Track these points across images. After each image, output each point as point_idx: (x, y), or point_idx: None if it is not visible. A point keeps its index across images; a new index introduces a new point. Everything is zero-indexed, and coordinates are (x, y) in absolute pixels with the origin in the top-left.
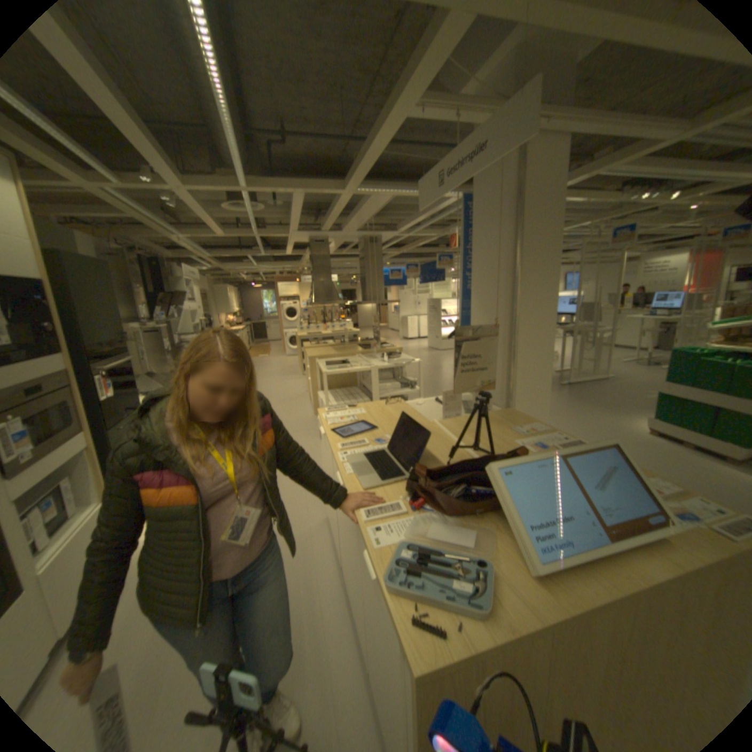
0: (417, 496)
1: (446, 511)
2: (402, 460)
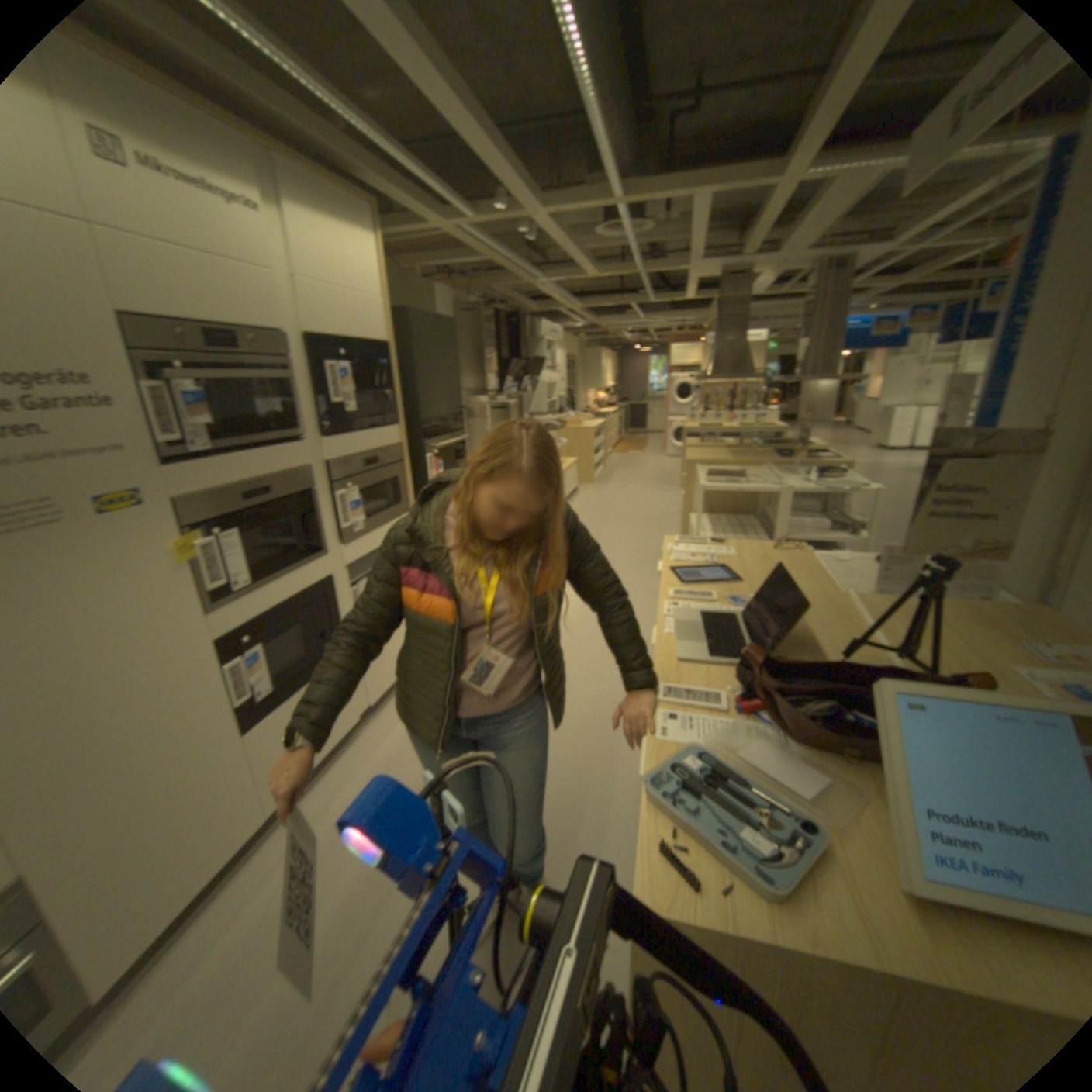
0: (759, 696)
1: (798, 734)
2: (761, 639)
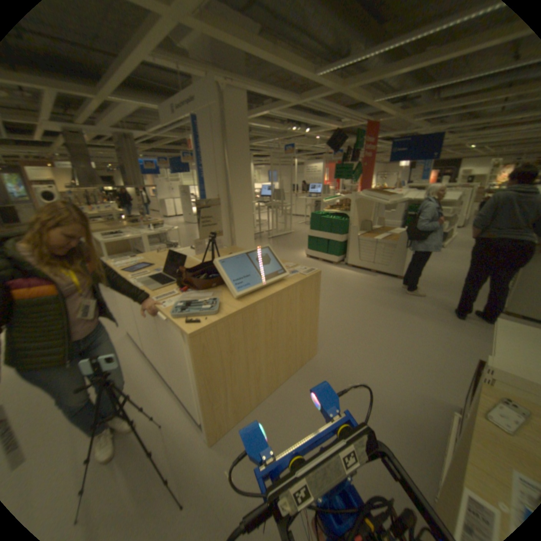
0: (184, 288)
1: (199, 290)
2: (174, 276)
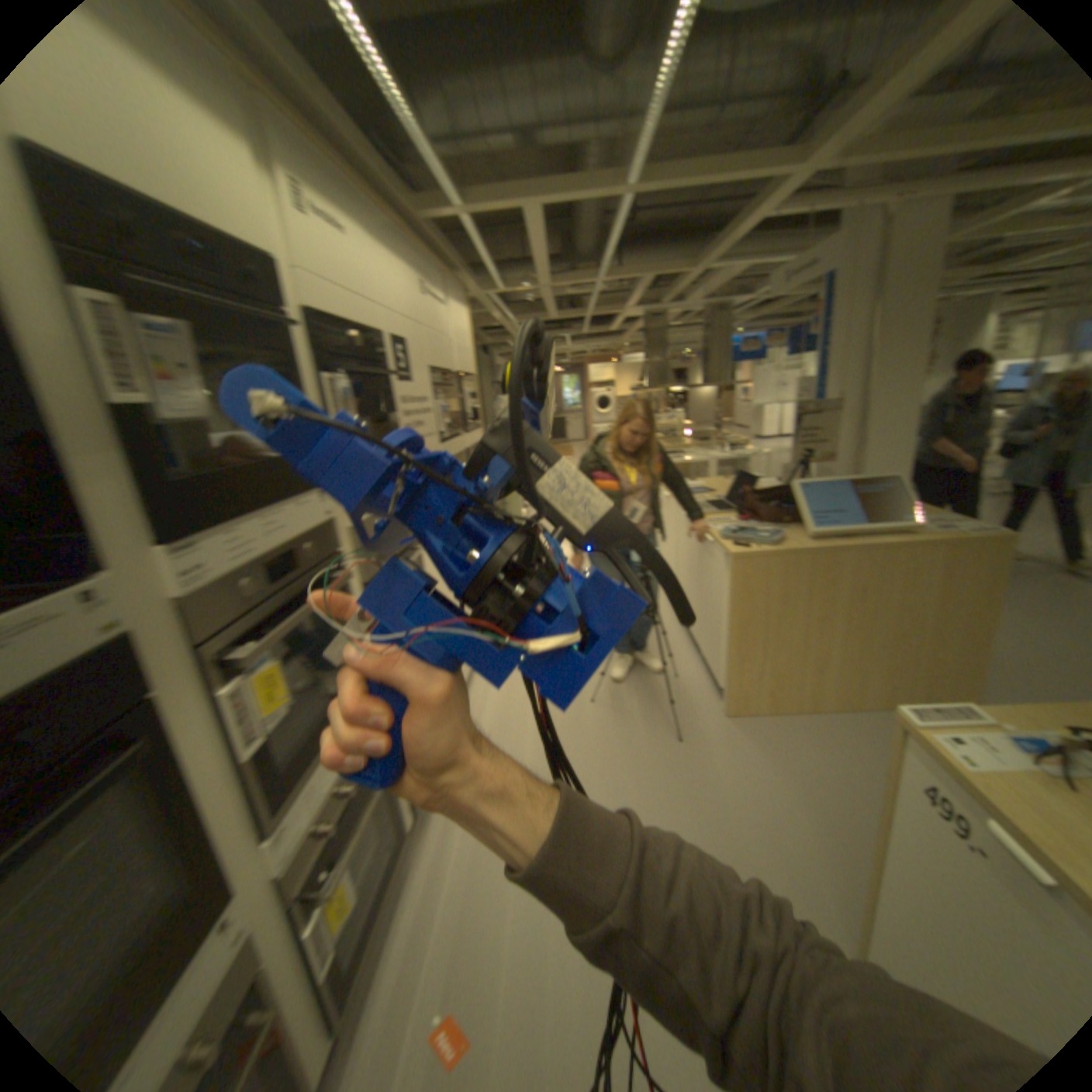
0: (746, 520)
1: (765, 525)
2: (737, 508)
